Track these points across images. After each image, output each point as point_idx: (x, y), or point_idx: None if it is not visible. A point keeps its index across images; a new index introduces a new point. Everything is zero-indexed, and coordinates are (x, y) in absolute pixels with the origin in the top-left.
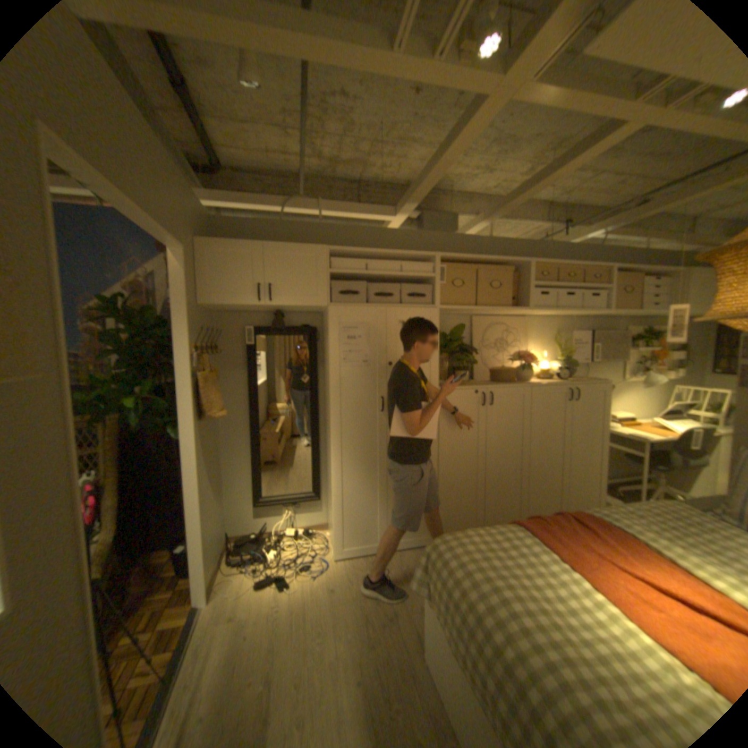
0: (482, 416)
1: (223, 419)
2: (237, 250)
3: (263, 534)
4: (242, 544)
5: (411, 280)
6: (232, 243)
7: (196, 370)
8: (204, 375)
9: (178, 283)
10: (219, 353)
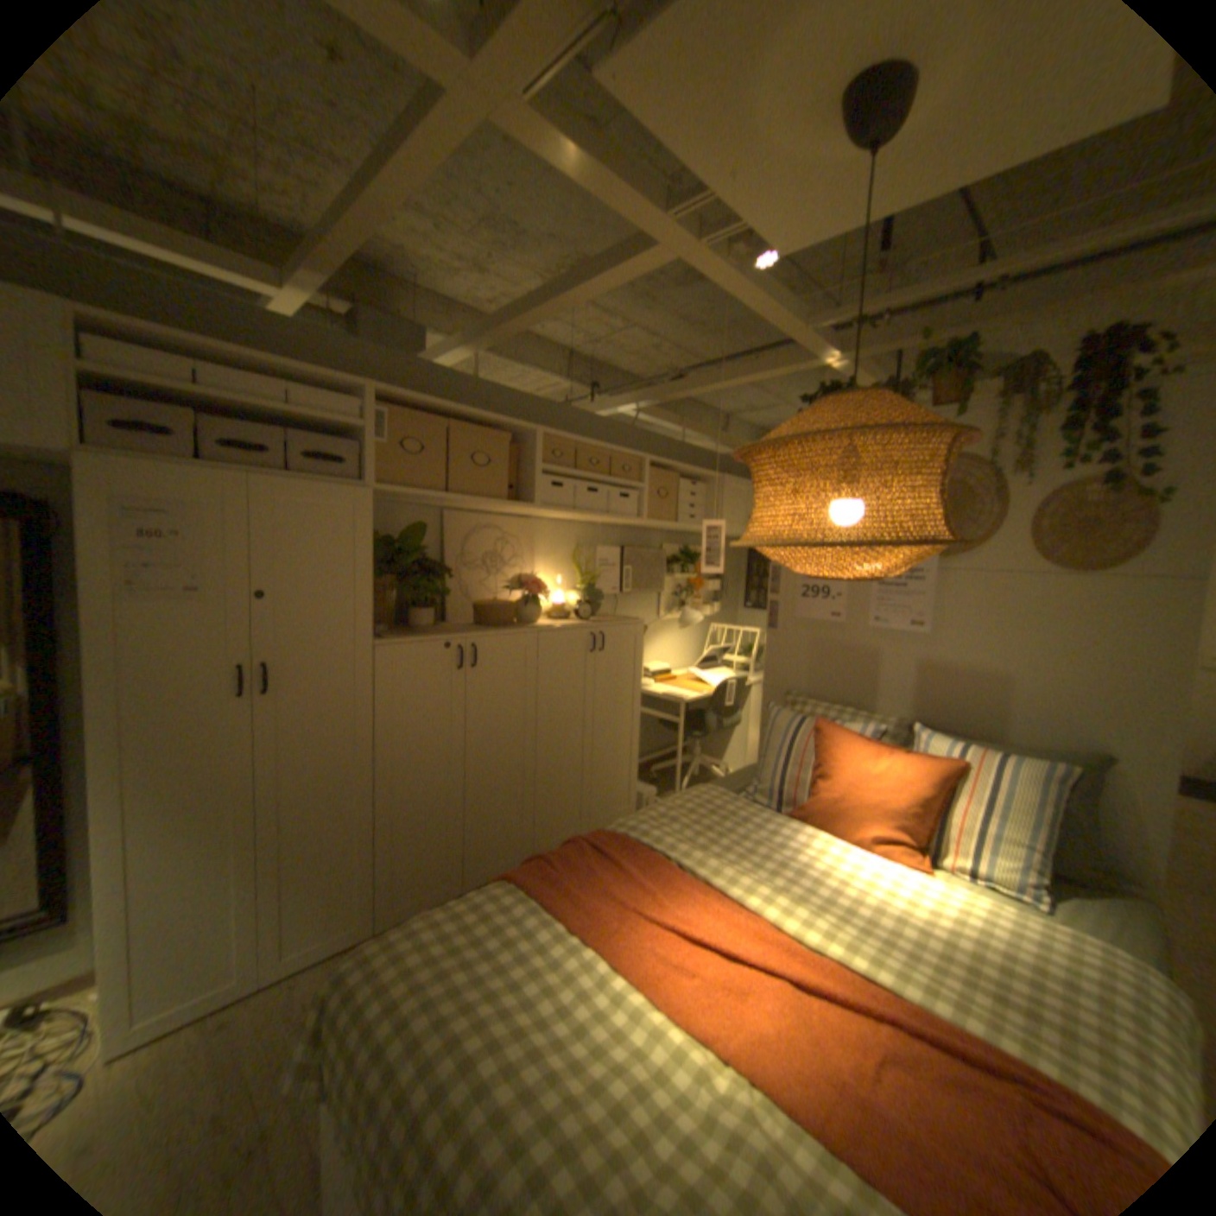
0: (459, 685)
1: None
2: None
3: None
4: None
5: (313, 423)
6: None
7: None
8: None
9: None
10: None
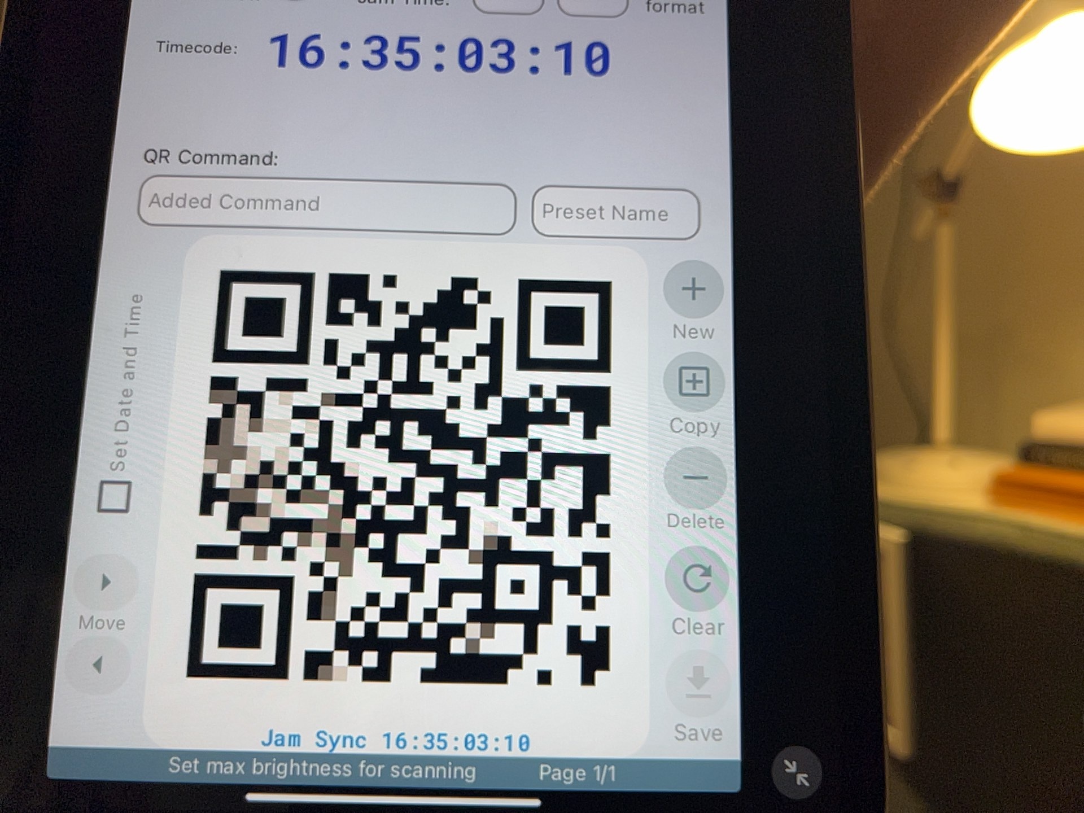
0: None
1: None
2: None
3: None
4: None
5: None
6: None
7: None
8: None
9: None
10: None
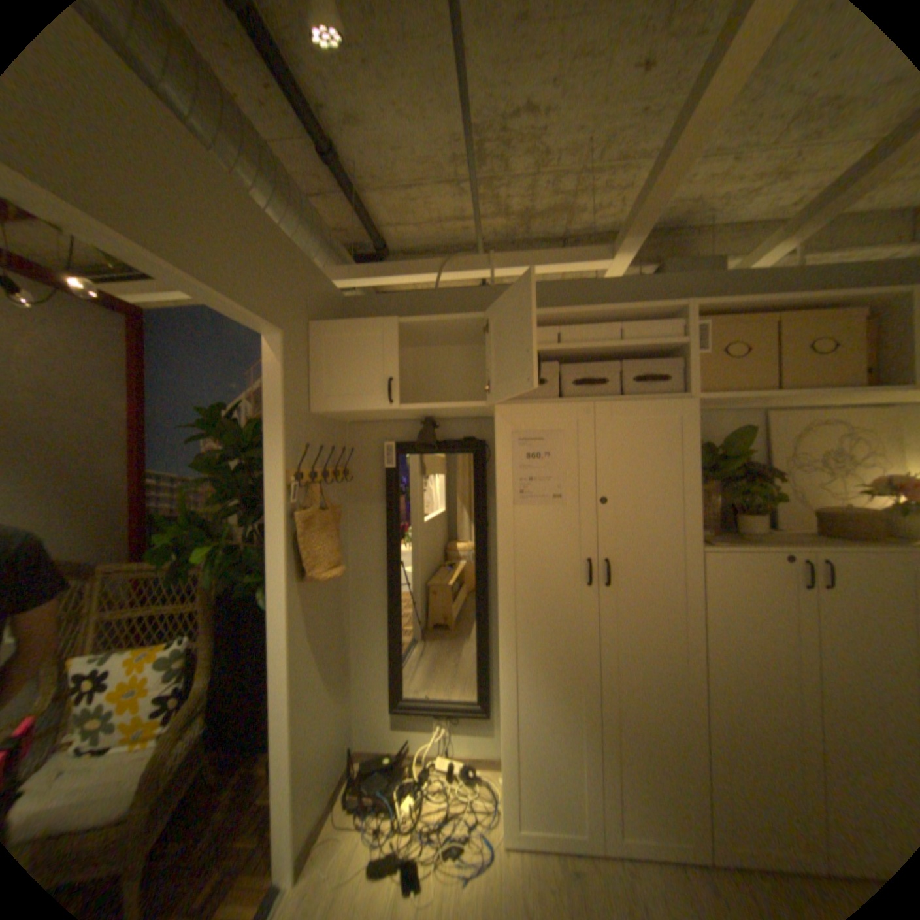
0: (807, 608)
1: (353, 573)
2: (363, 332)
3: (402, 758)
4: (368, 773)
5: (640, 353)
6: (355, 324)
7: (298, 507)
8: (303, 516)
9: (272, 383)
10: (351, 480)
